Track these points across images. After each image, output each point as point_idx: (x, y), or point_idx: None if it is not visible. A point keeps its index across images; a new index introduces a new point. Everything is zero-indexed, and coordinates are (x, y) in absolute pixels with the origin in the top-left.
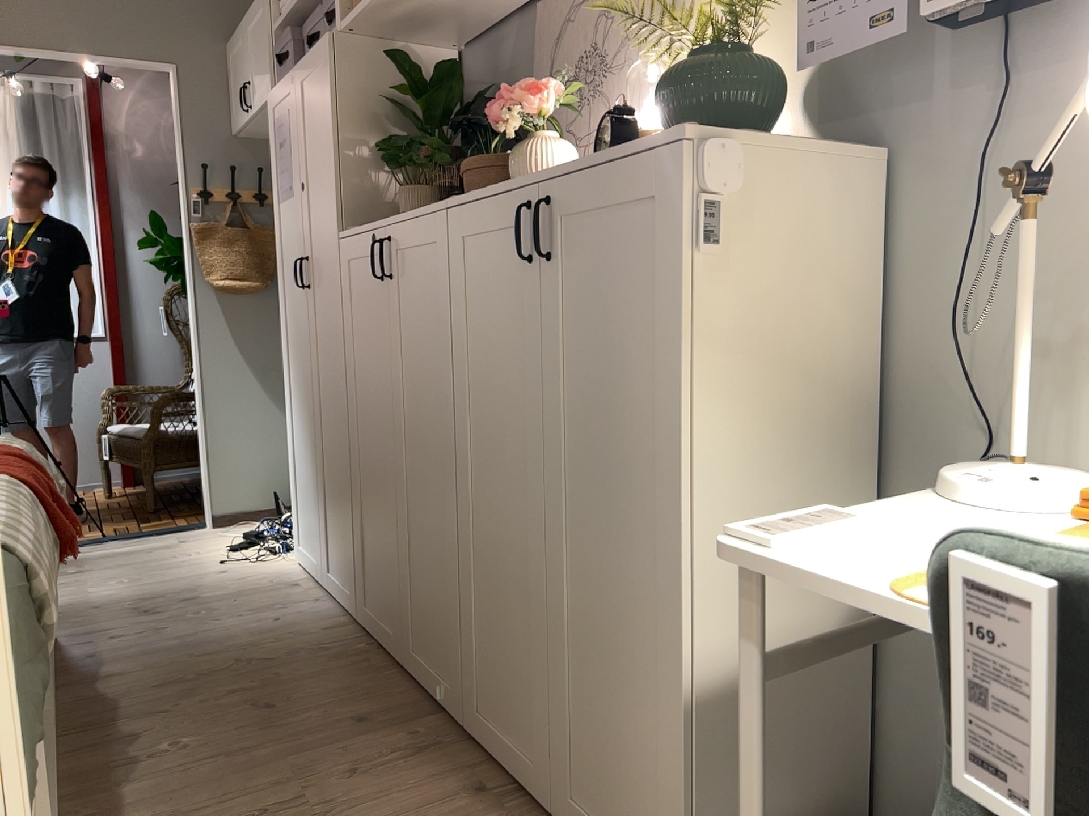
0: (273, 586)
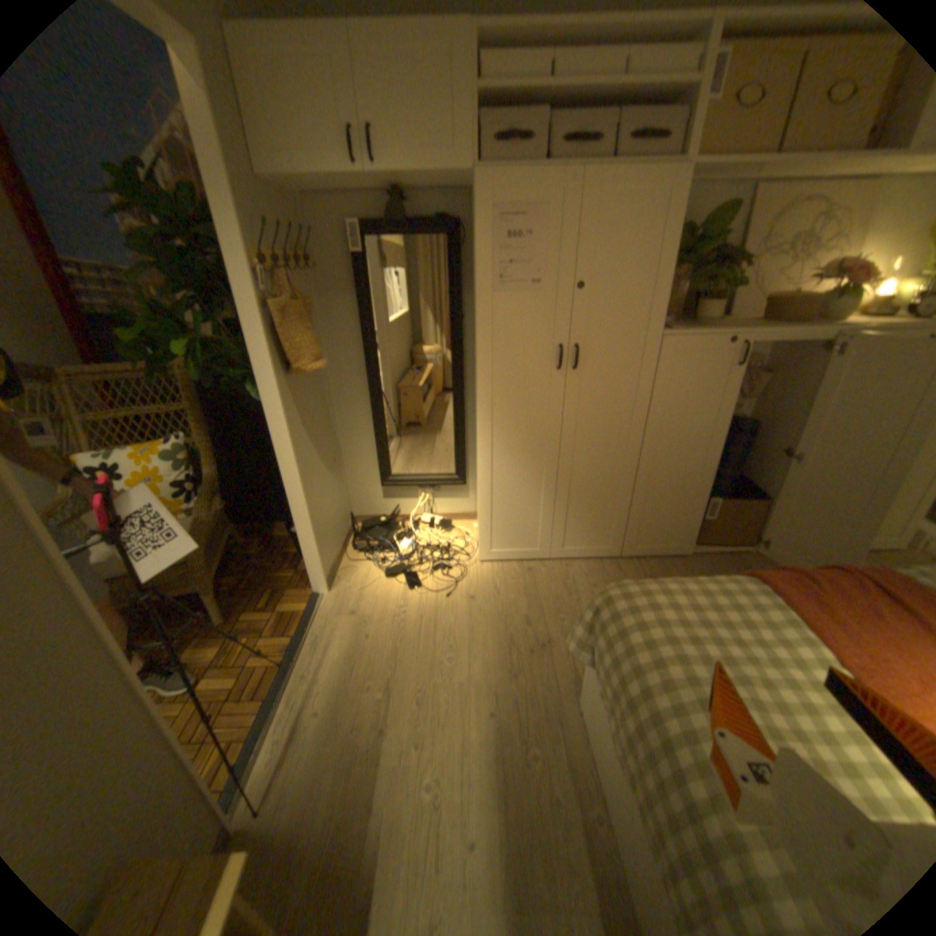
0: (526, 579)
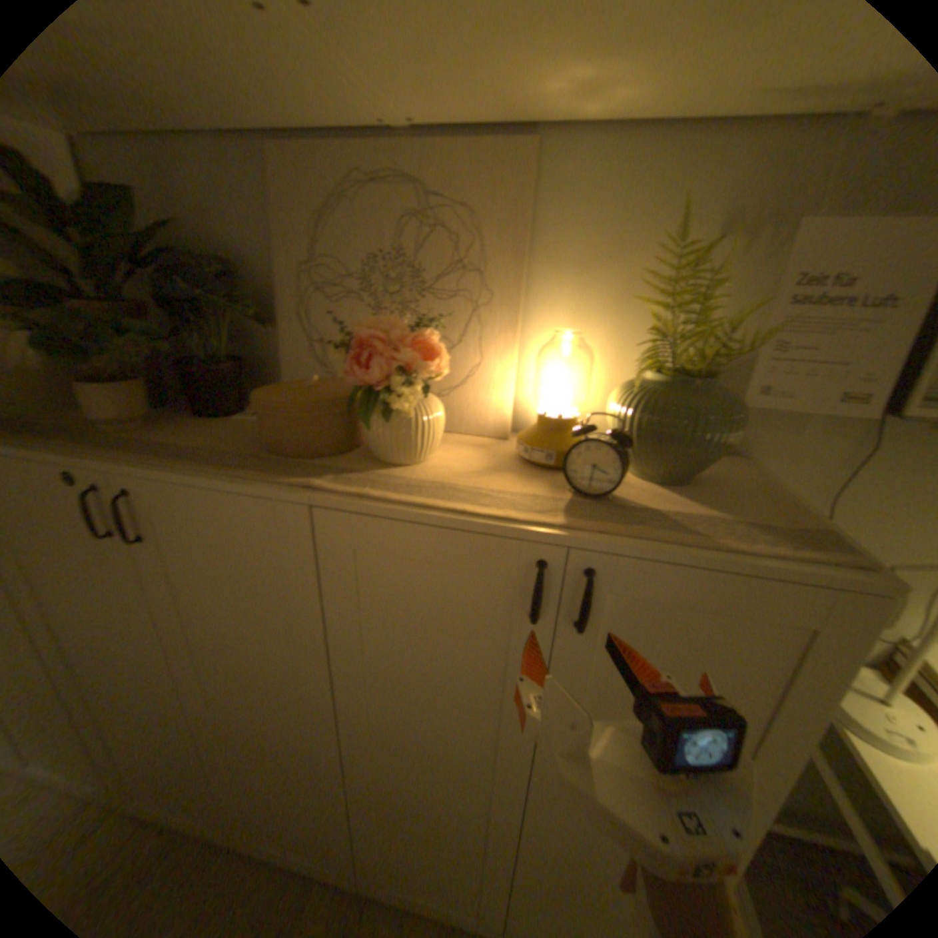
0: None
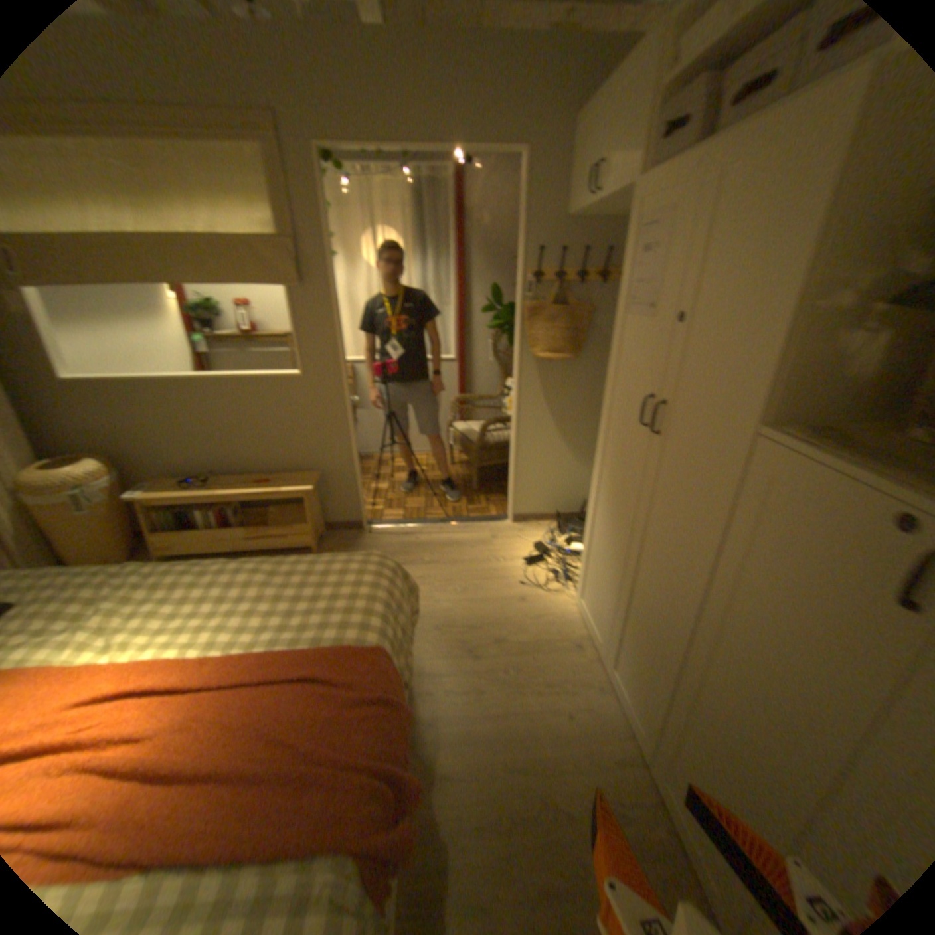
0: (562, 645)
